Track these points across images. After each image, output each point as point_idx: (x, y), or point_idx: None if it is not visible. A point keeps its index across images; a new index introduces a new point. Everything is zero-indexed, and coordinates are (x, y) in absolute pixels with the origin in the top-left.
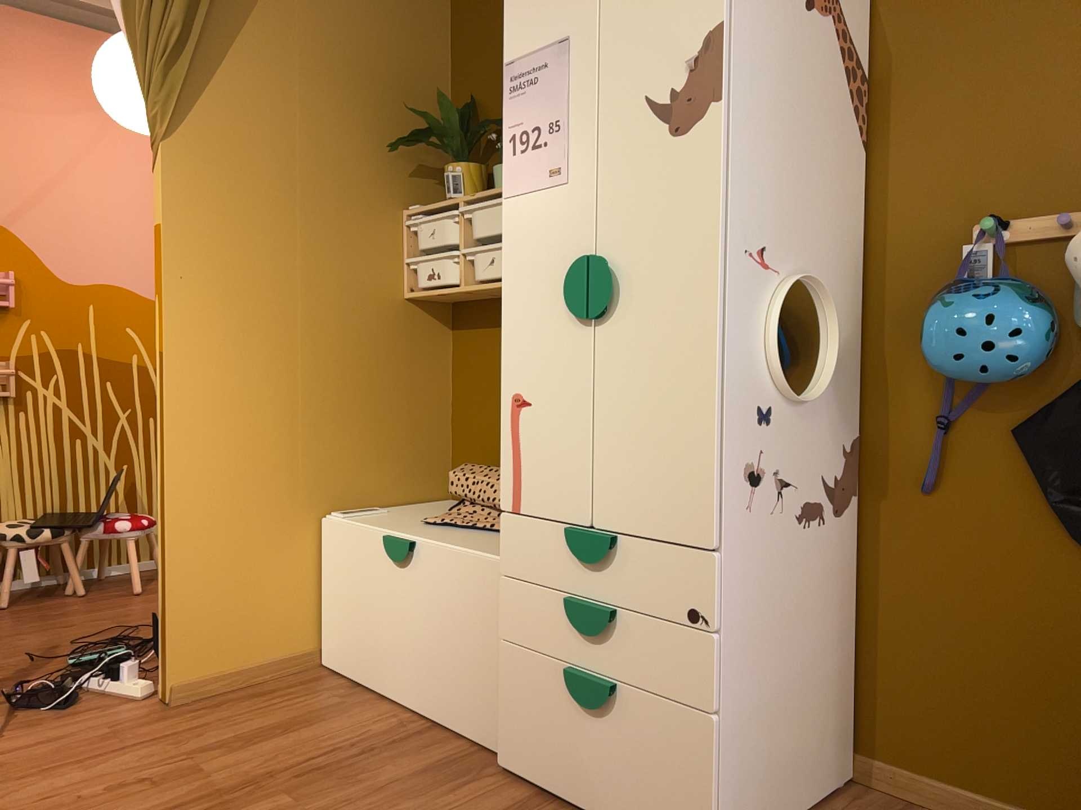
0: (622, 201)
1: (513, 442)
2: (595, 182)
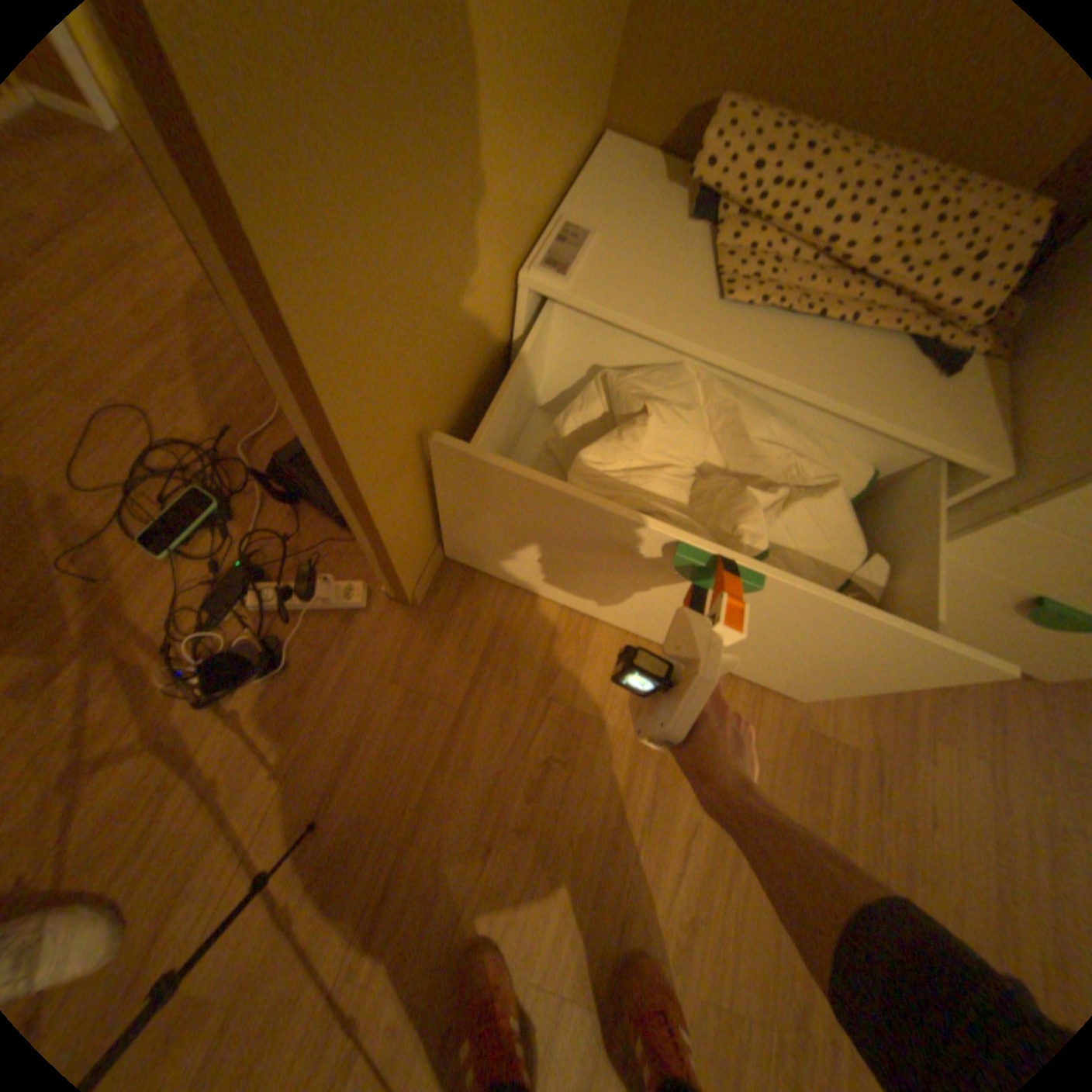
0: None
1: None
2: None
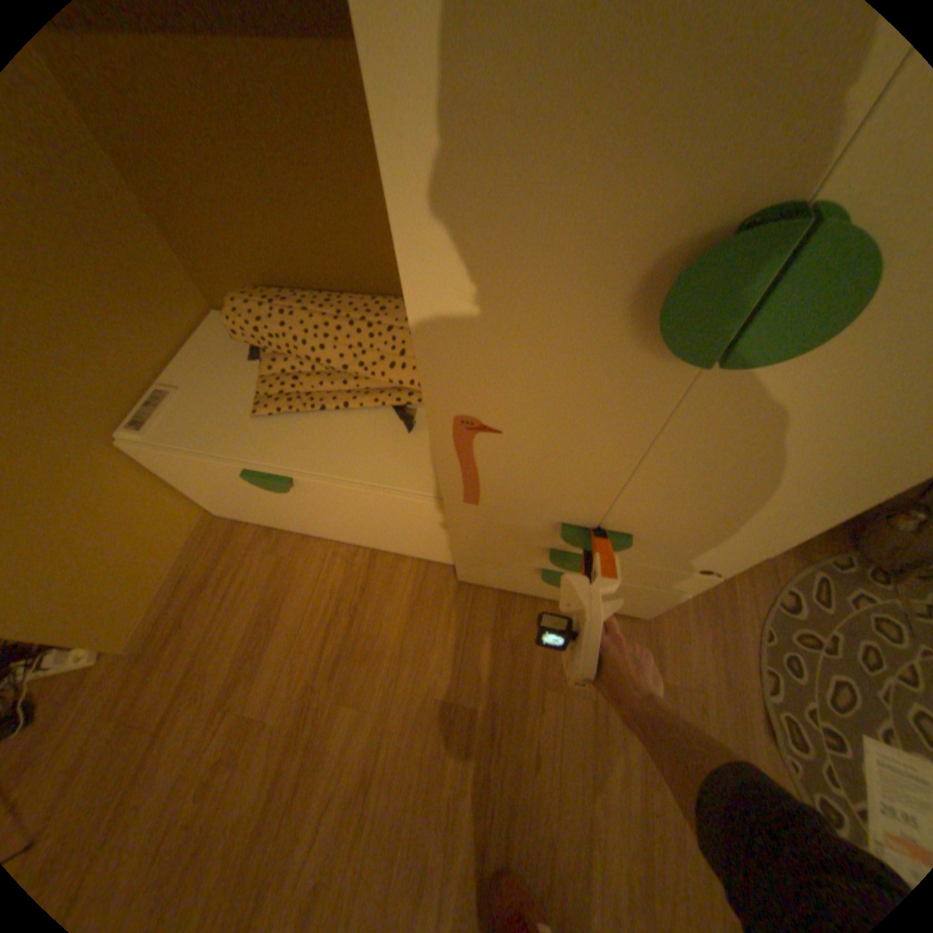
0: None
1: (463, 458)
2: None
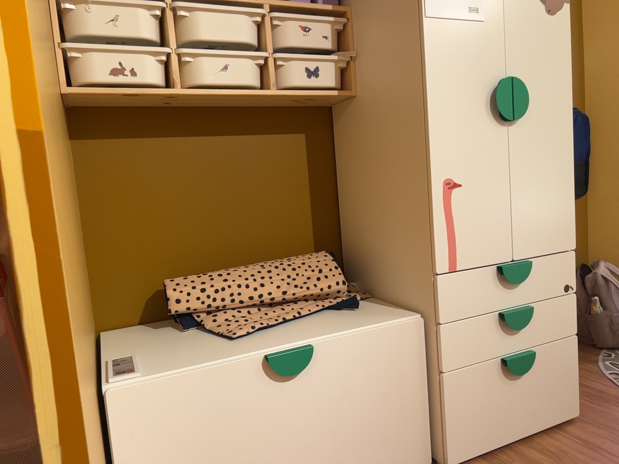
0: (521, 45)
1: (448, 217)
2: (503, 27)
